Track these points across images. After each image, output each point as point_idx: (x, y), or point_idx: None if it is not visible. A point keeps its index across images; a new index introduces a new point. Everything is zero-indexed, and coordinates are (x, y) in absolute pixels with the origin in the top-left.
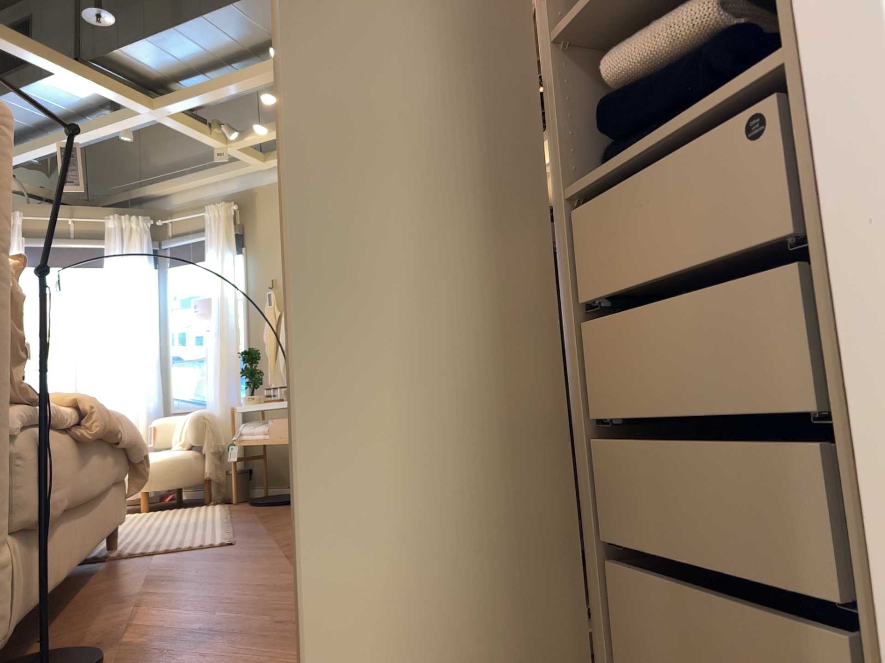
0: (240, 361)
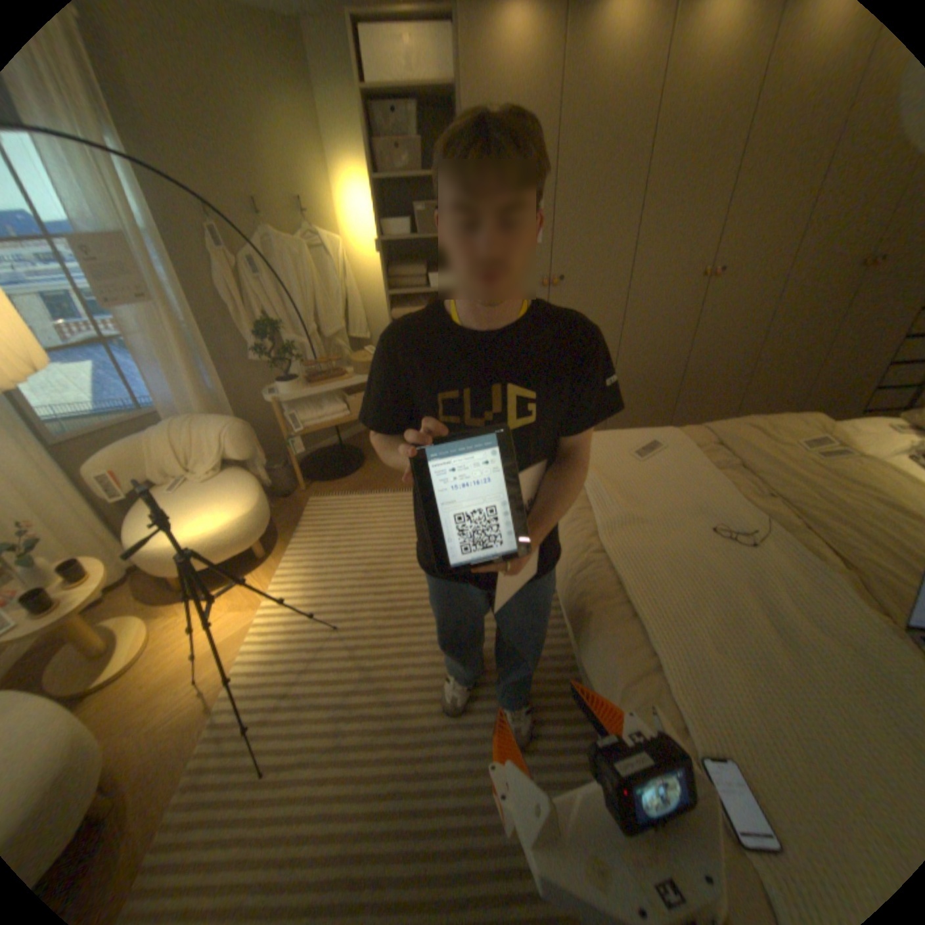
0: (183, 338)
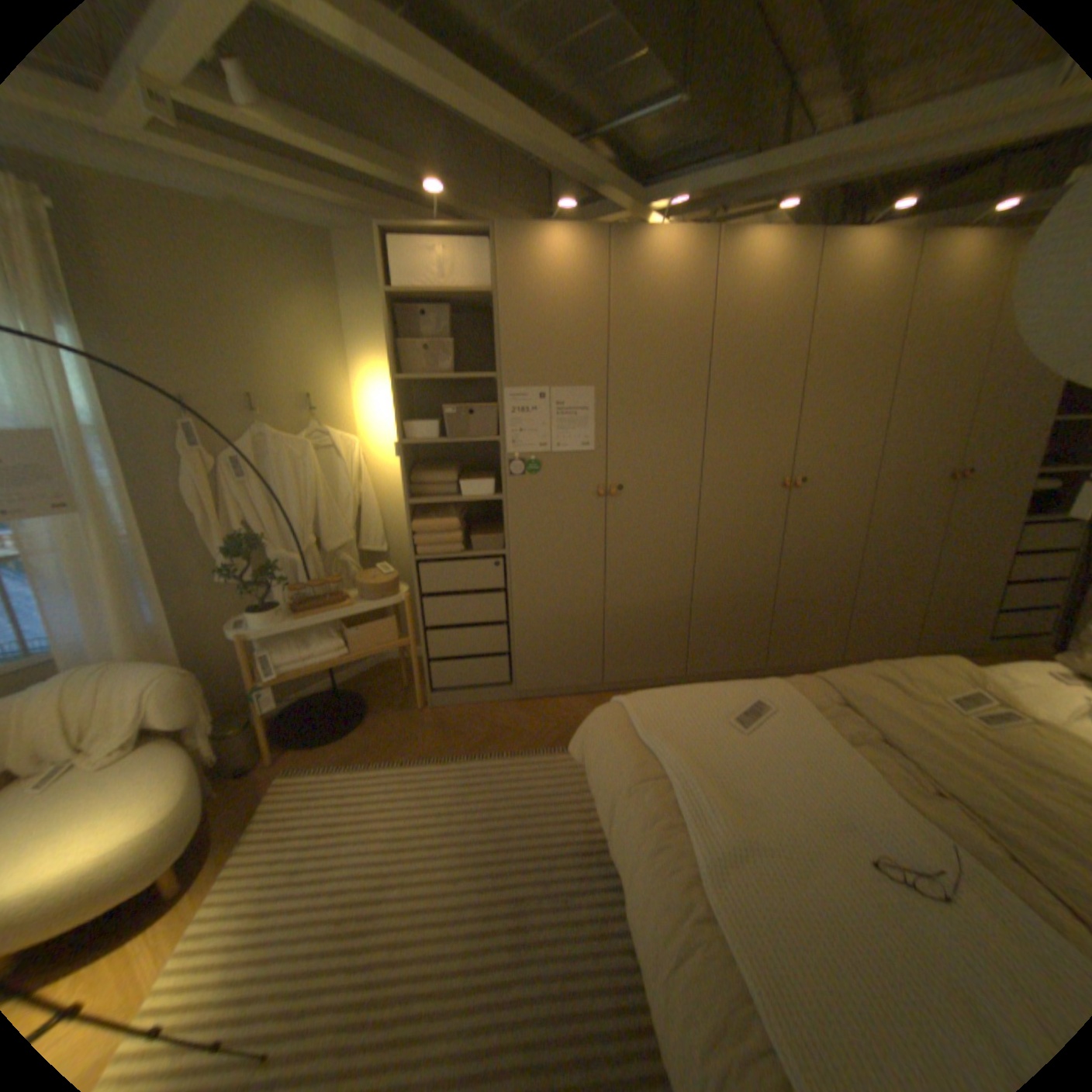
0: (122, 558)
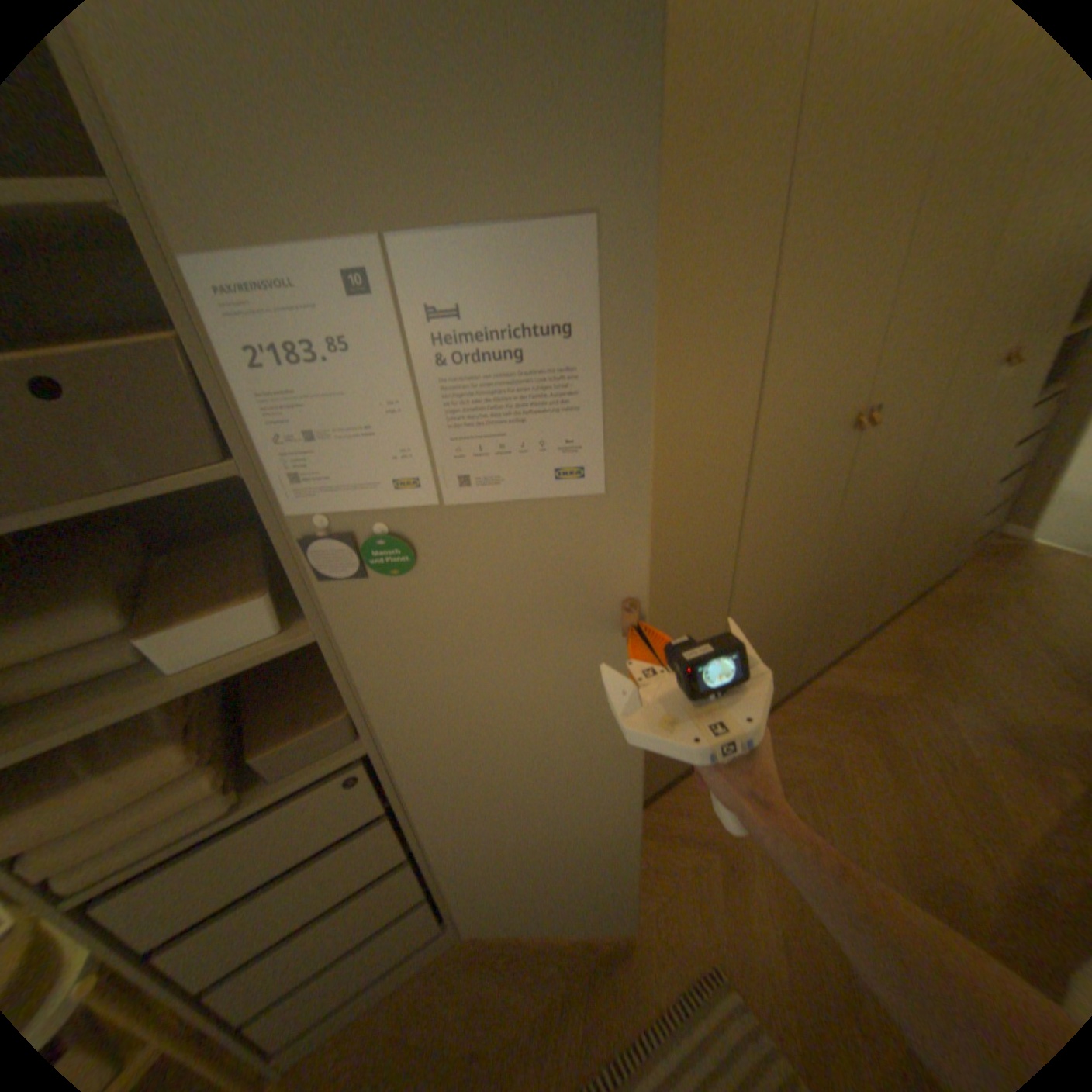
0: None
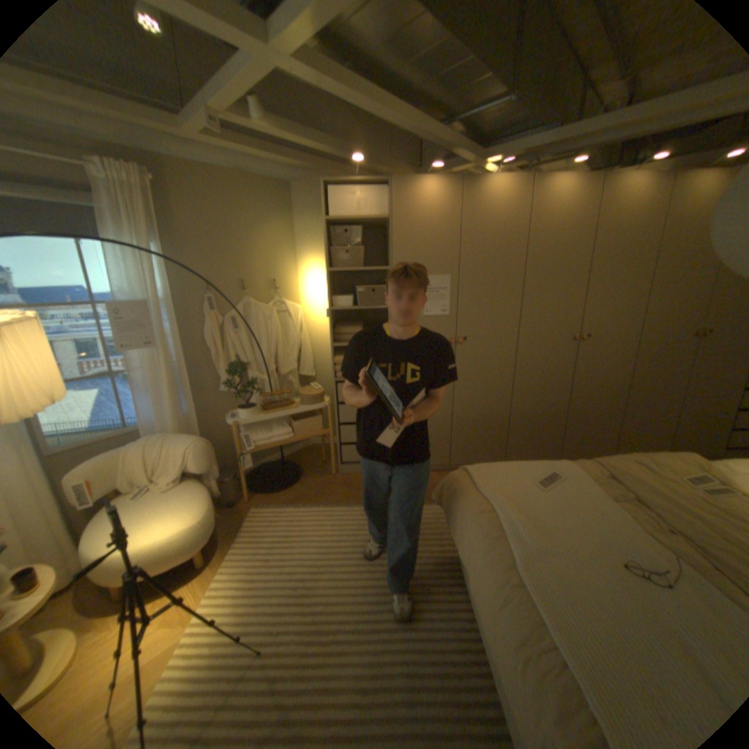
0: (173, 374)
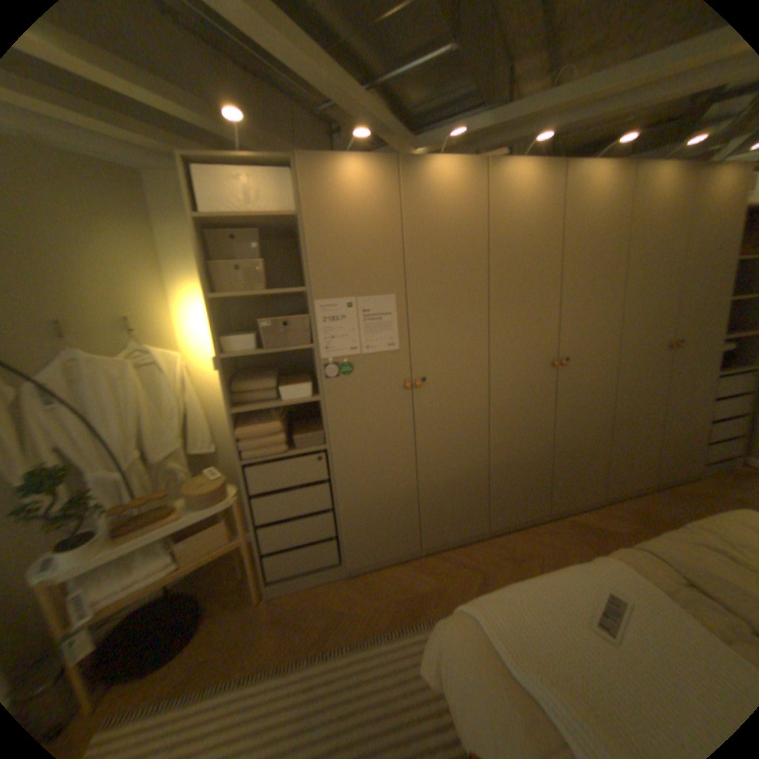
0: None
